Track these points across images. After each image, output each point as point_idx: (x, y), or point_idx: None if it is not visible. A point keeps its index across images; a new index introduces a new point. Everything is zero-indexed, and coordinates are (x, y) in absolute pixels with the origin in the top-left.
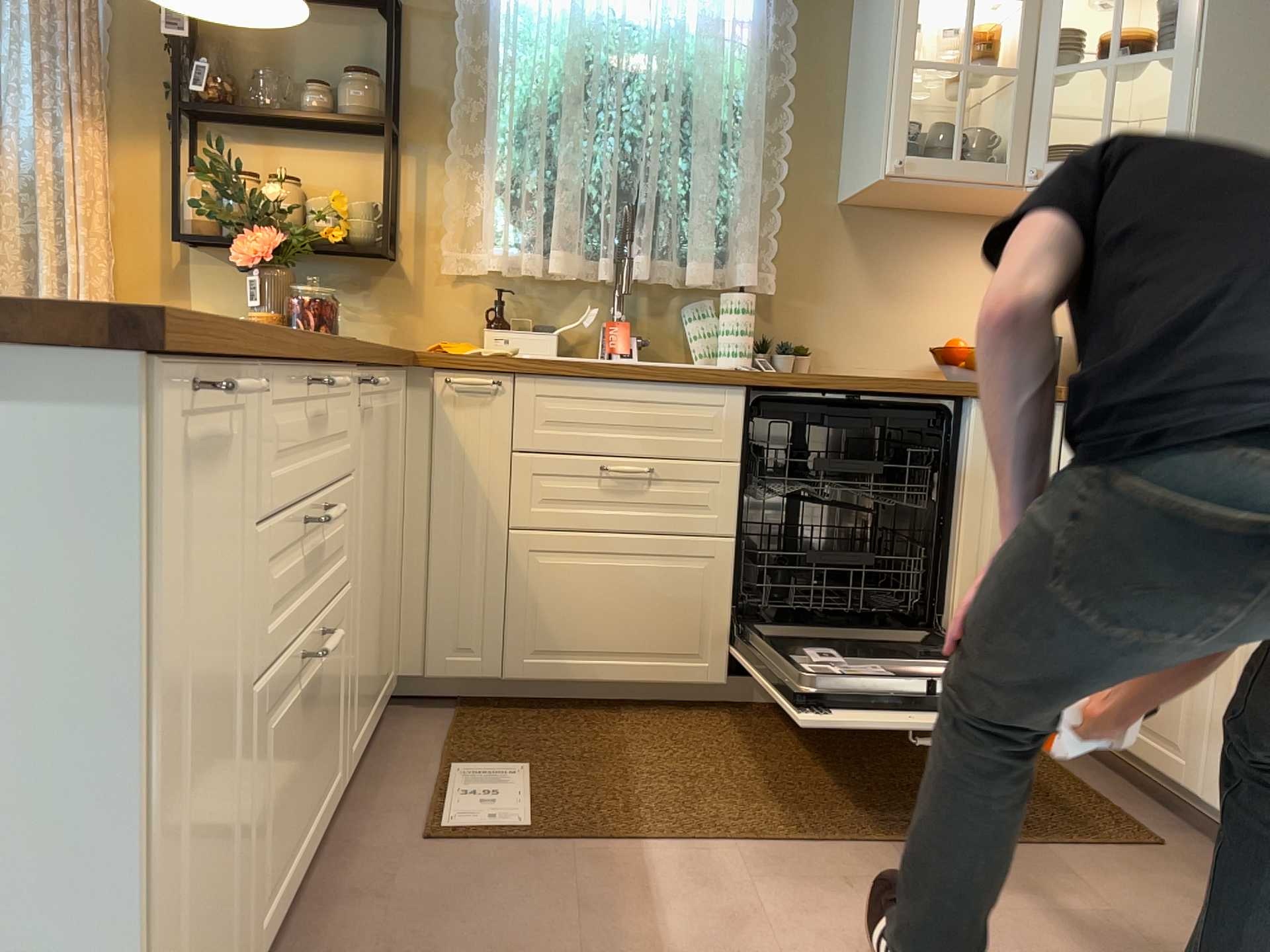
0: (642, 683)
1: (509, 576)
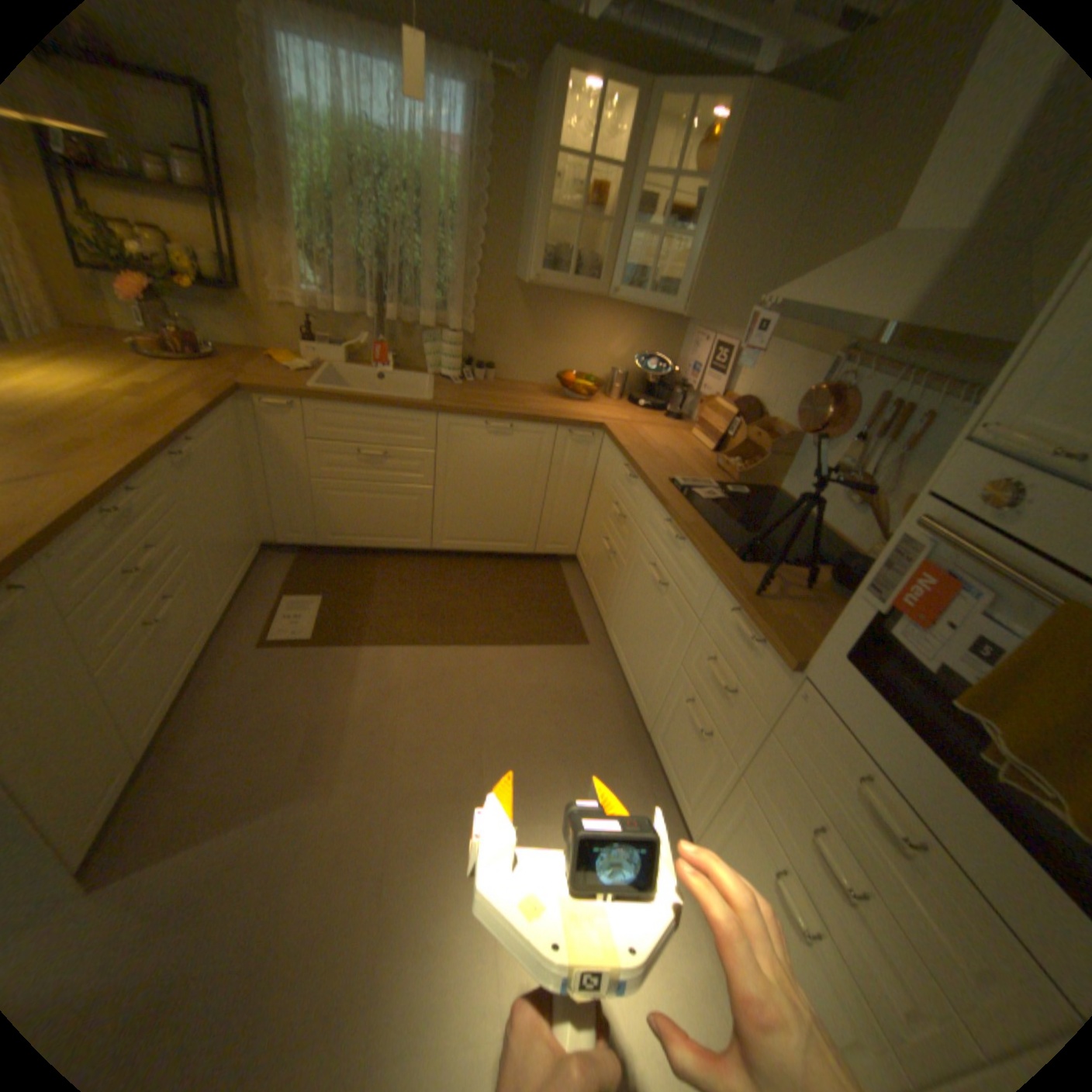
0: (388, 548)
1: (314, 500)
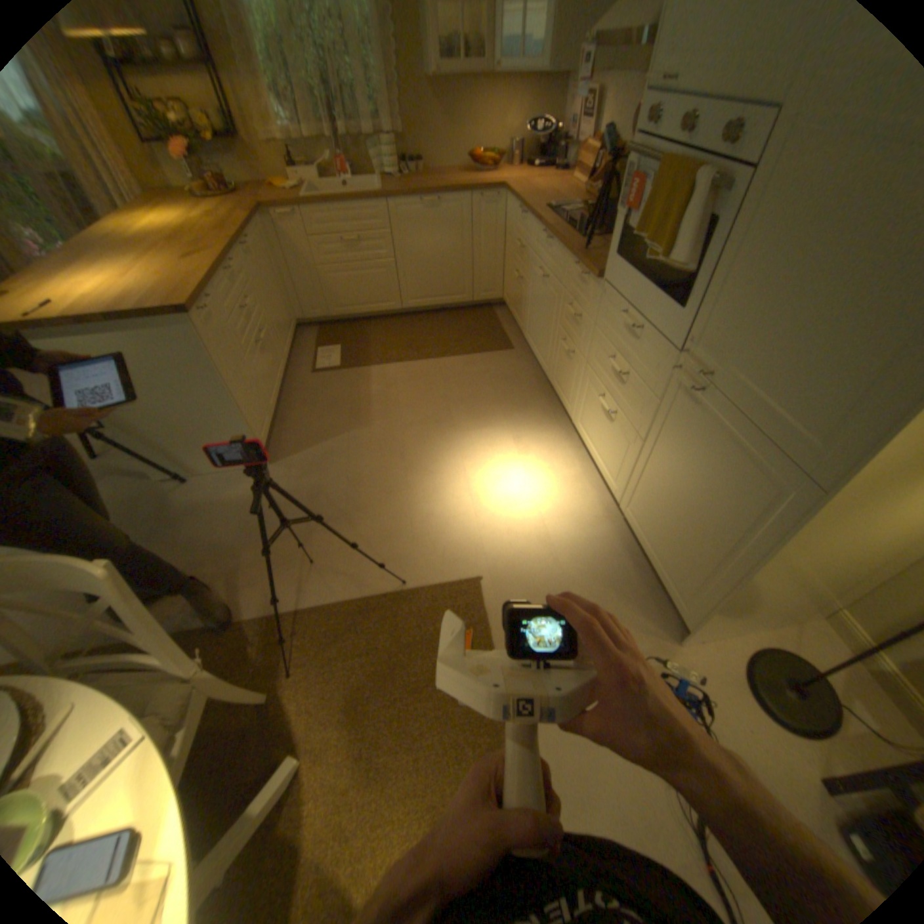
0: (373, 312)
1: (320, 283)
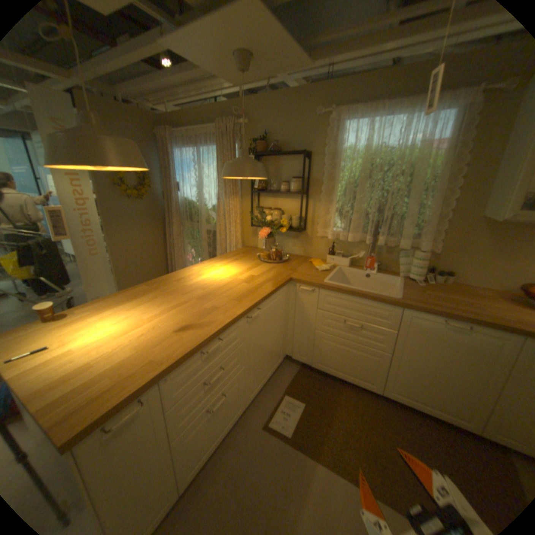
0: (352, 383)
1: (314, 342)
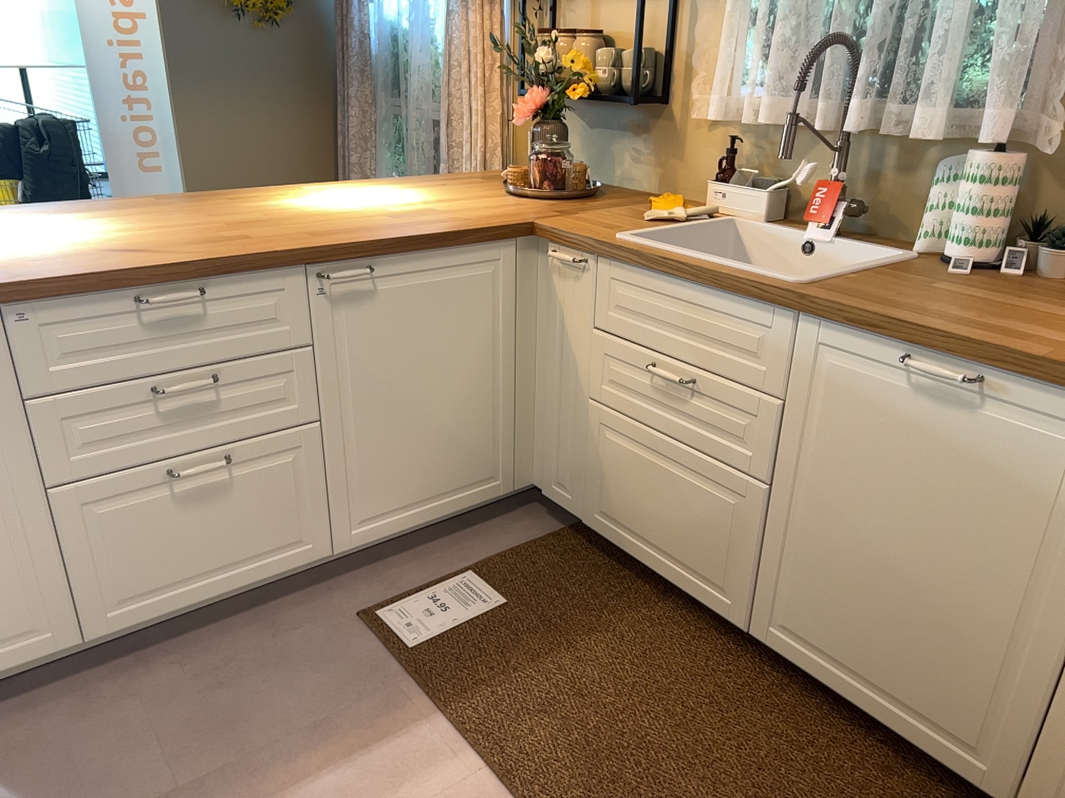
0: (675, 584)
1: (589, 438)
